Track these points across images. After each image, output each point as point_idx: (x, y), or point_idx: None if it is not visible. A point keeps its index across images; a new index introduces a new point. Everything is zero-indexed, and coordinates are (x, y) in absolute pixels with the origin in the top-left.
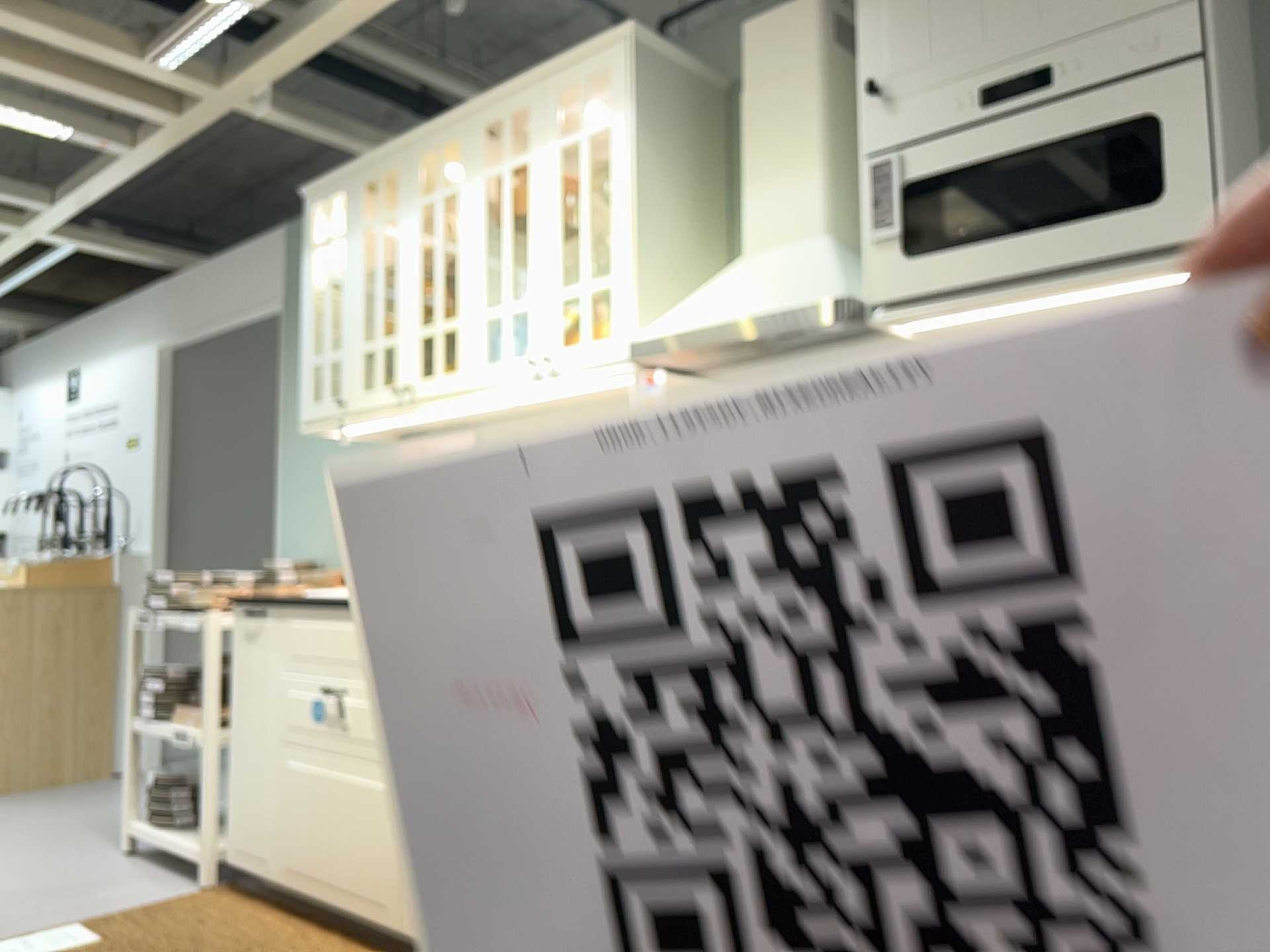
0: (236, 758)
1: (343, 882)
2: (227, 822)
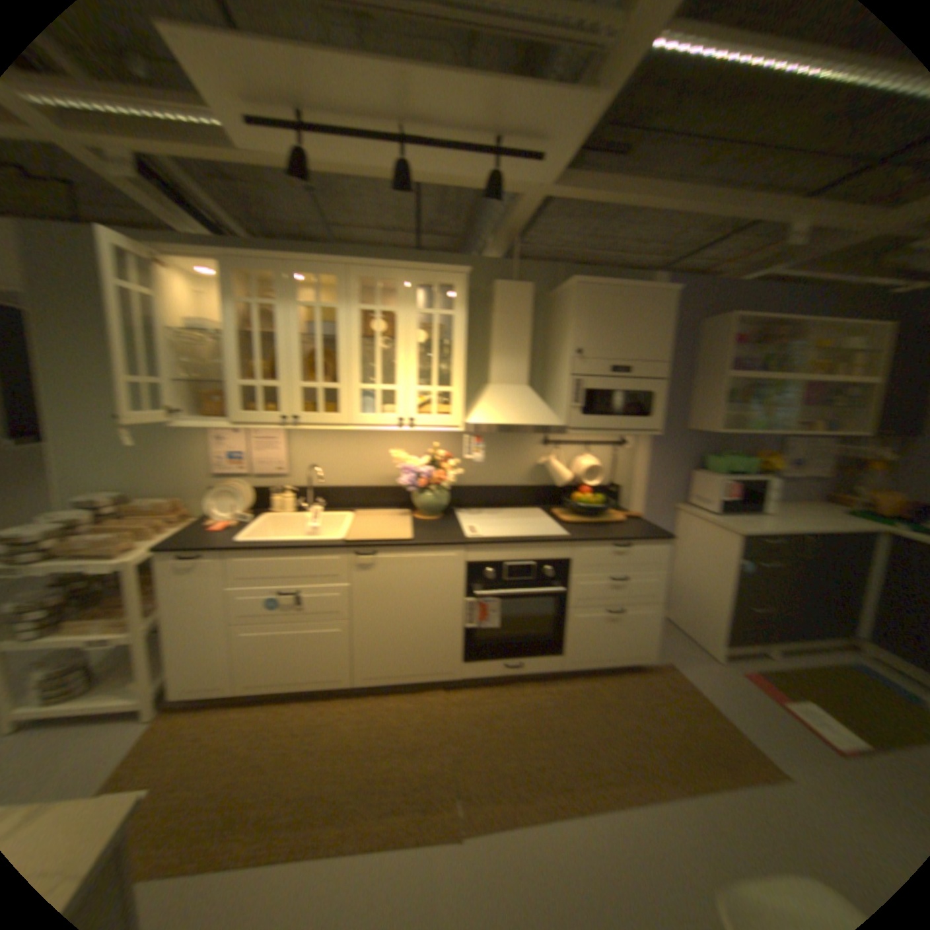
0: (171, 642)
1: (300, 679)
2: (163, 679)
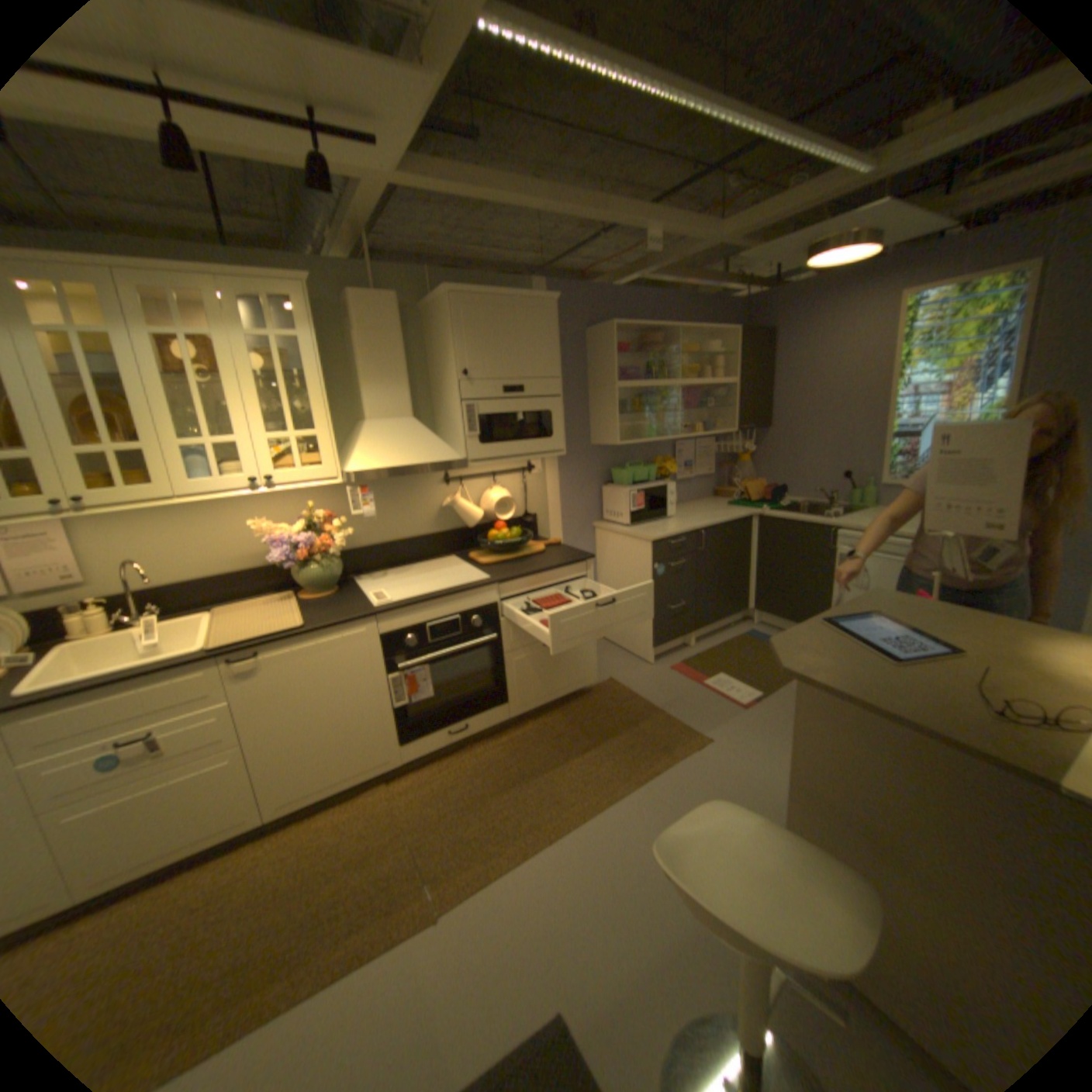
0: None
1: (188, 838)
2: None
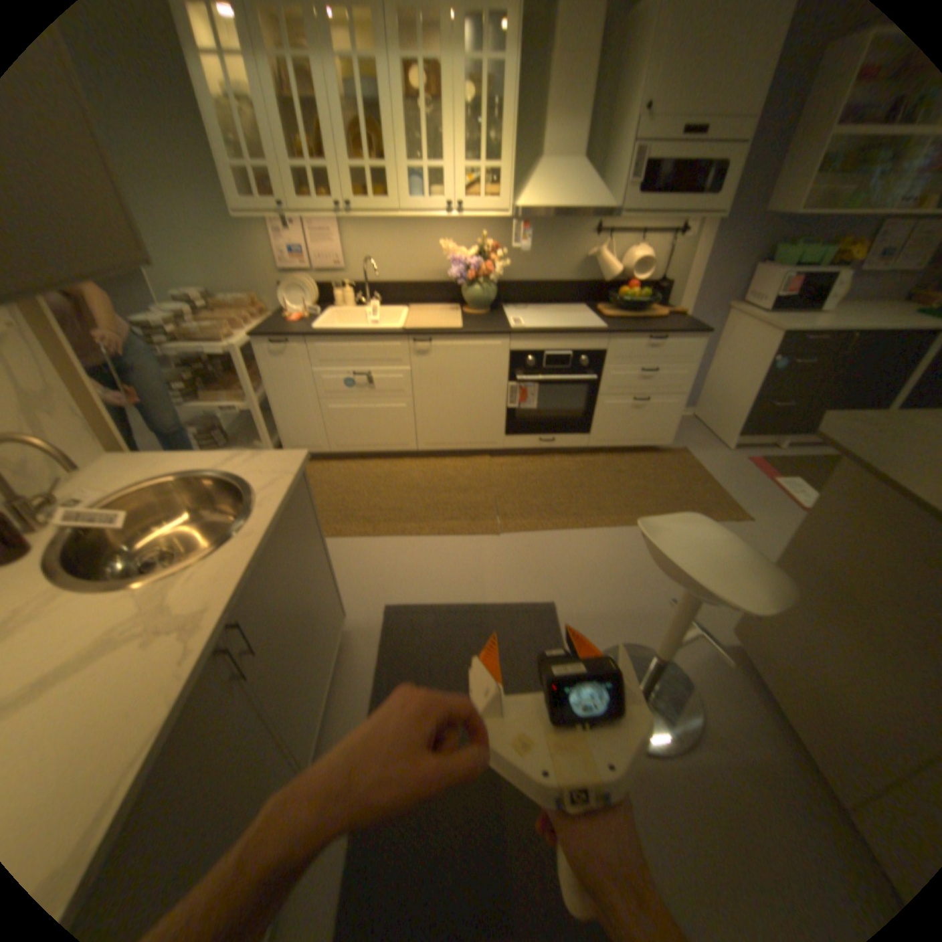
0: (281, 409)
1: (380, 441)
2: (281, 436)
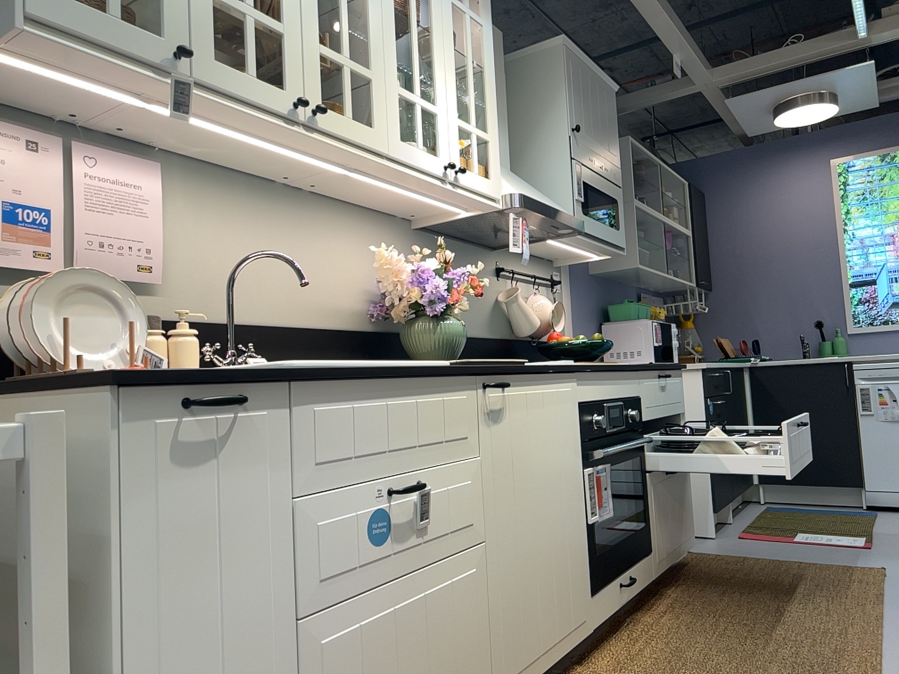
0: None
1: None
2: None
